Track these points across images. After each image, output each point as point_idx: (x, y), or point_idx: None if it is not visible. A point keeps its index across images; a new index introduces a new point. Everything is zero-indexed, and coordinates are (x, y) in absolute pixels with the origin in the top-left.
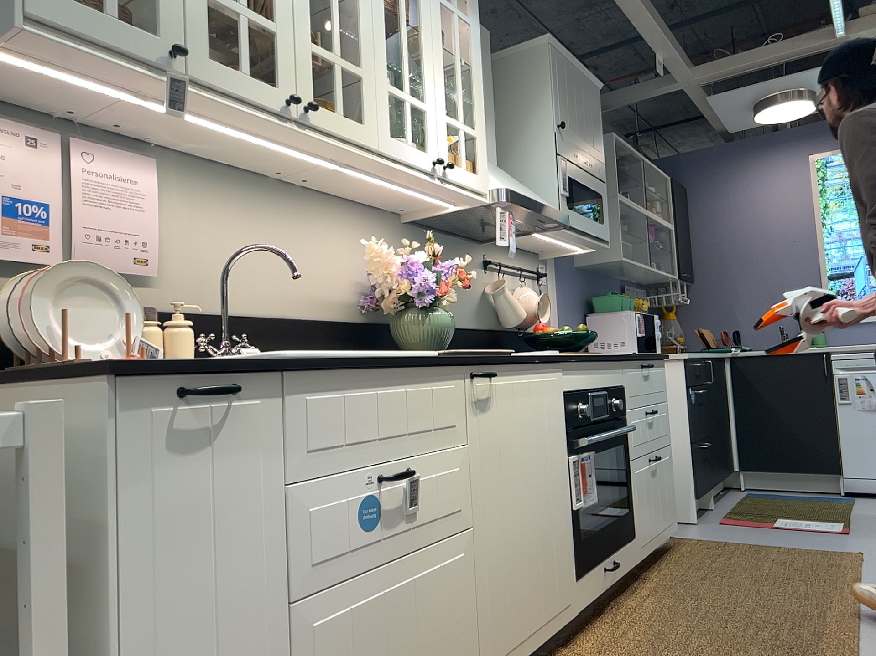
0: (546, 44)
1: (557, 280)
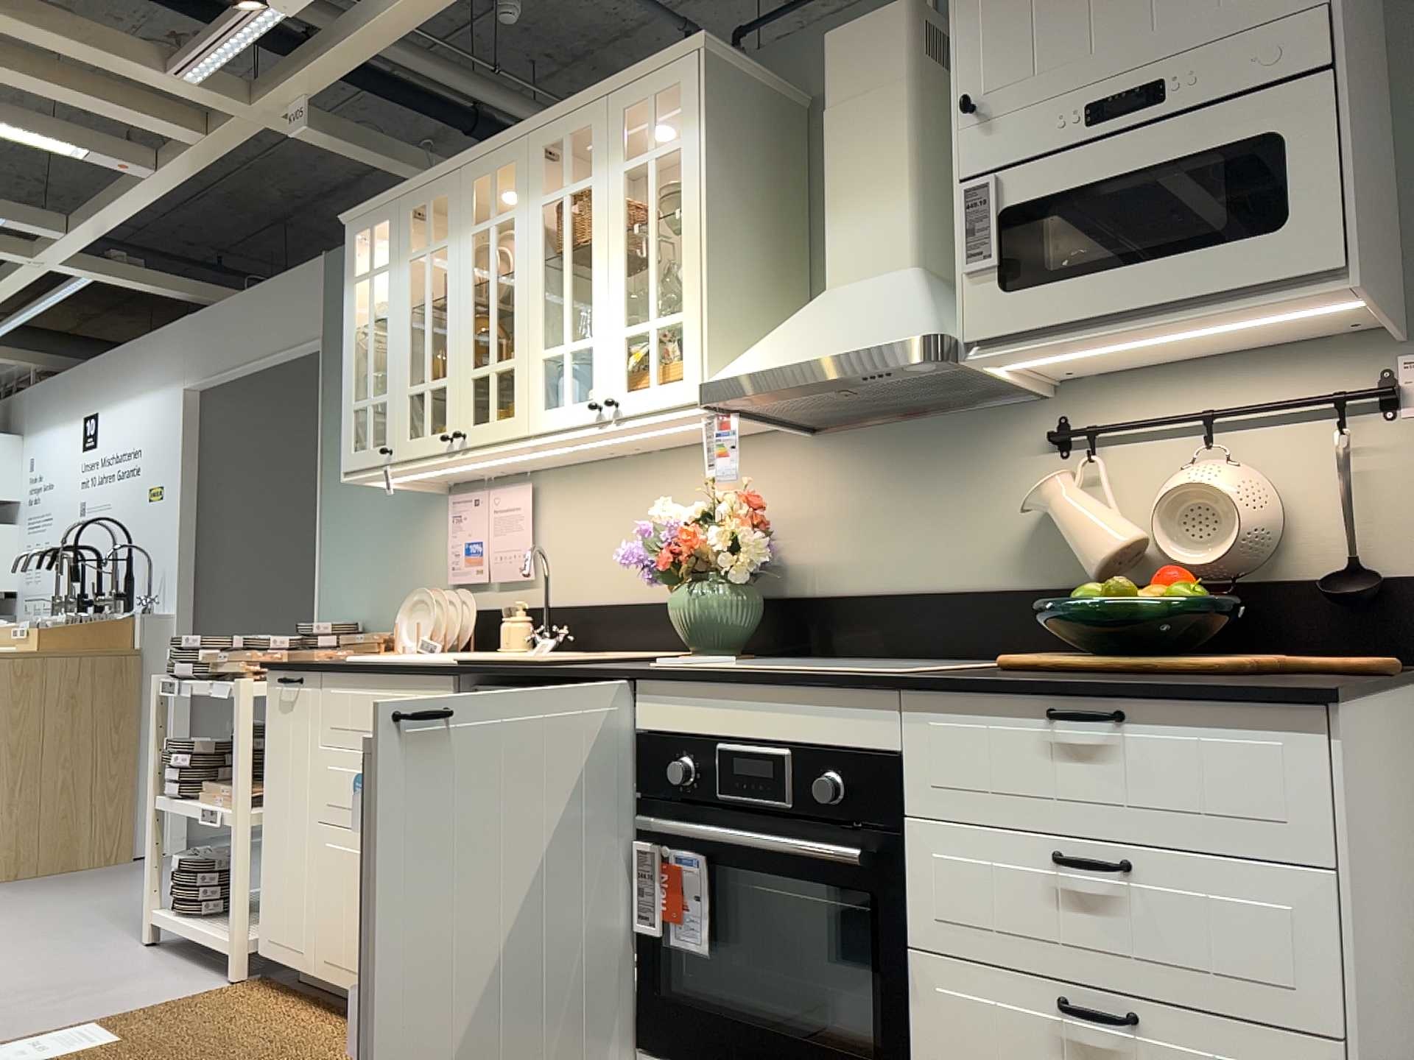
0: None
1: None
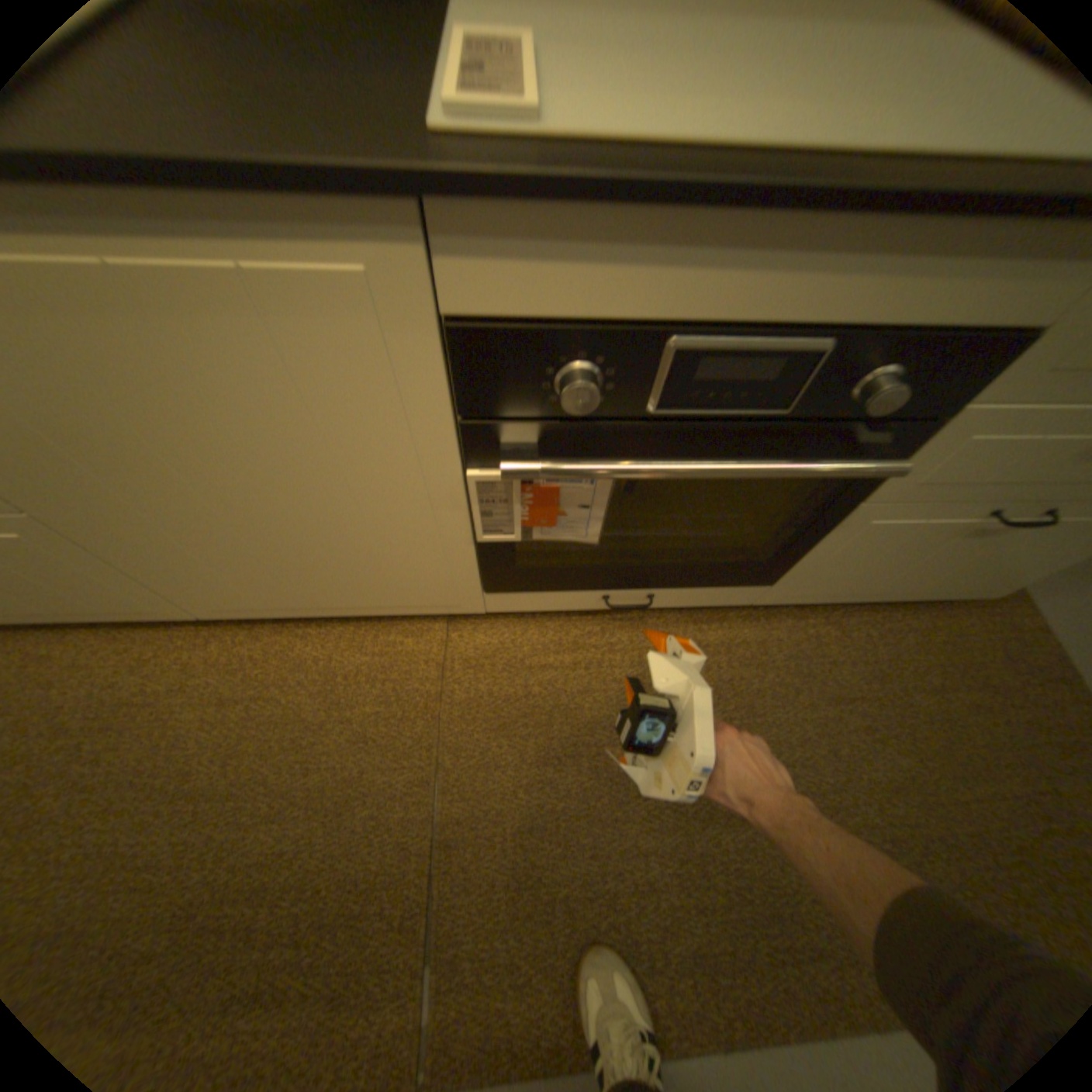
0: None
1: None
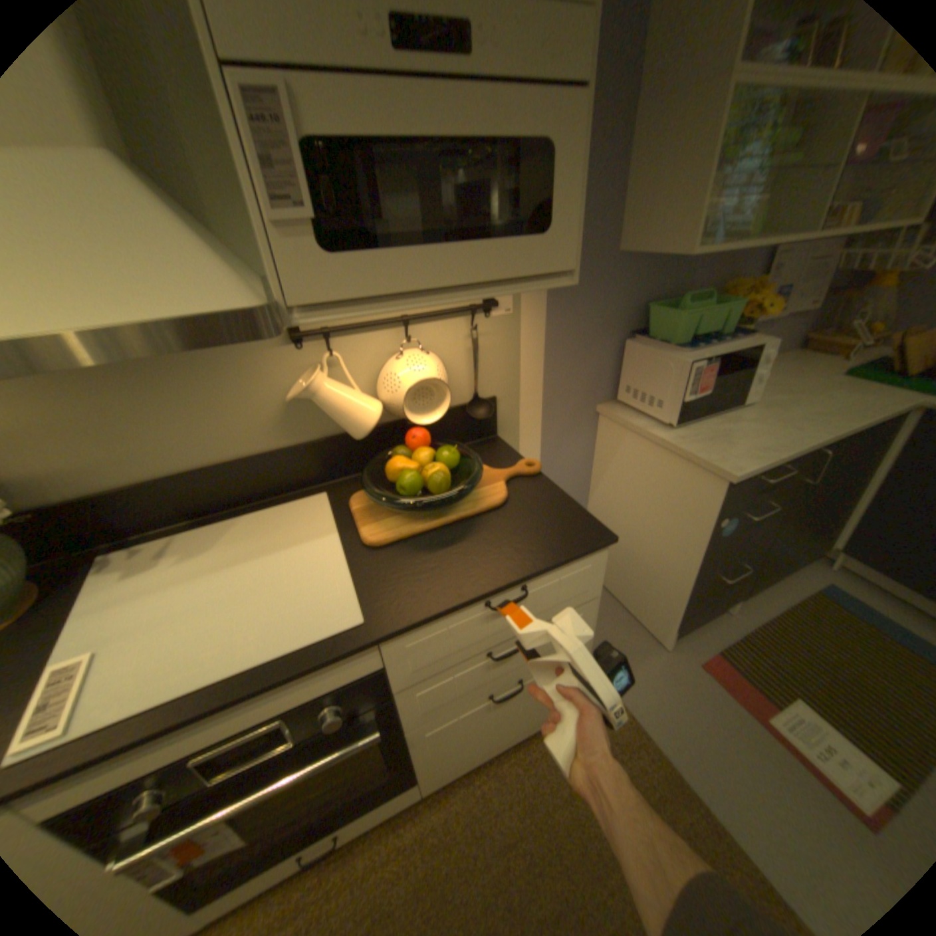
0: None
1: (546, 295)
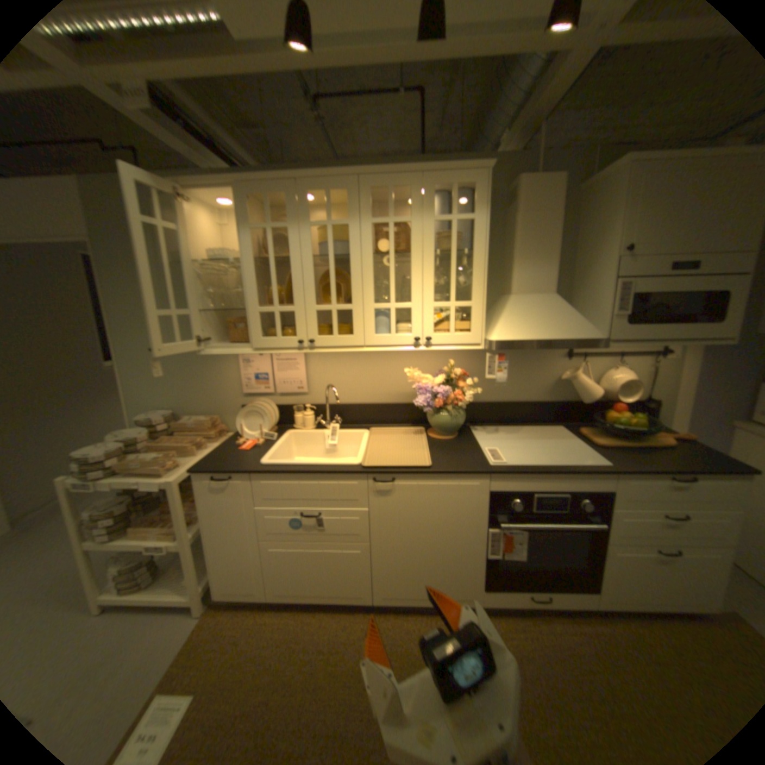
0: (628, 161)
1: (703, 351)
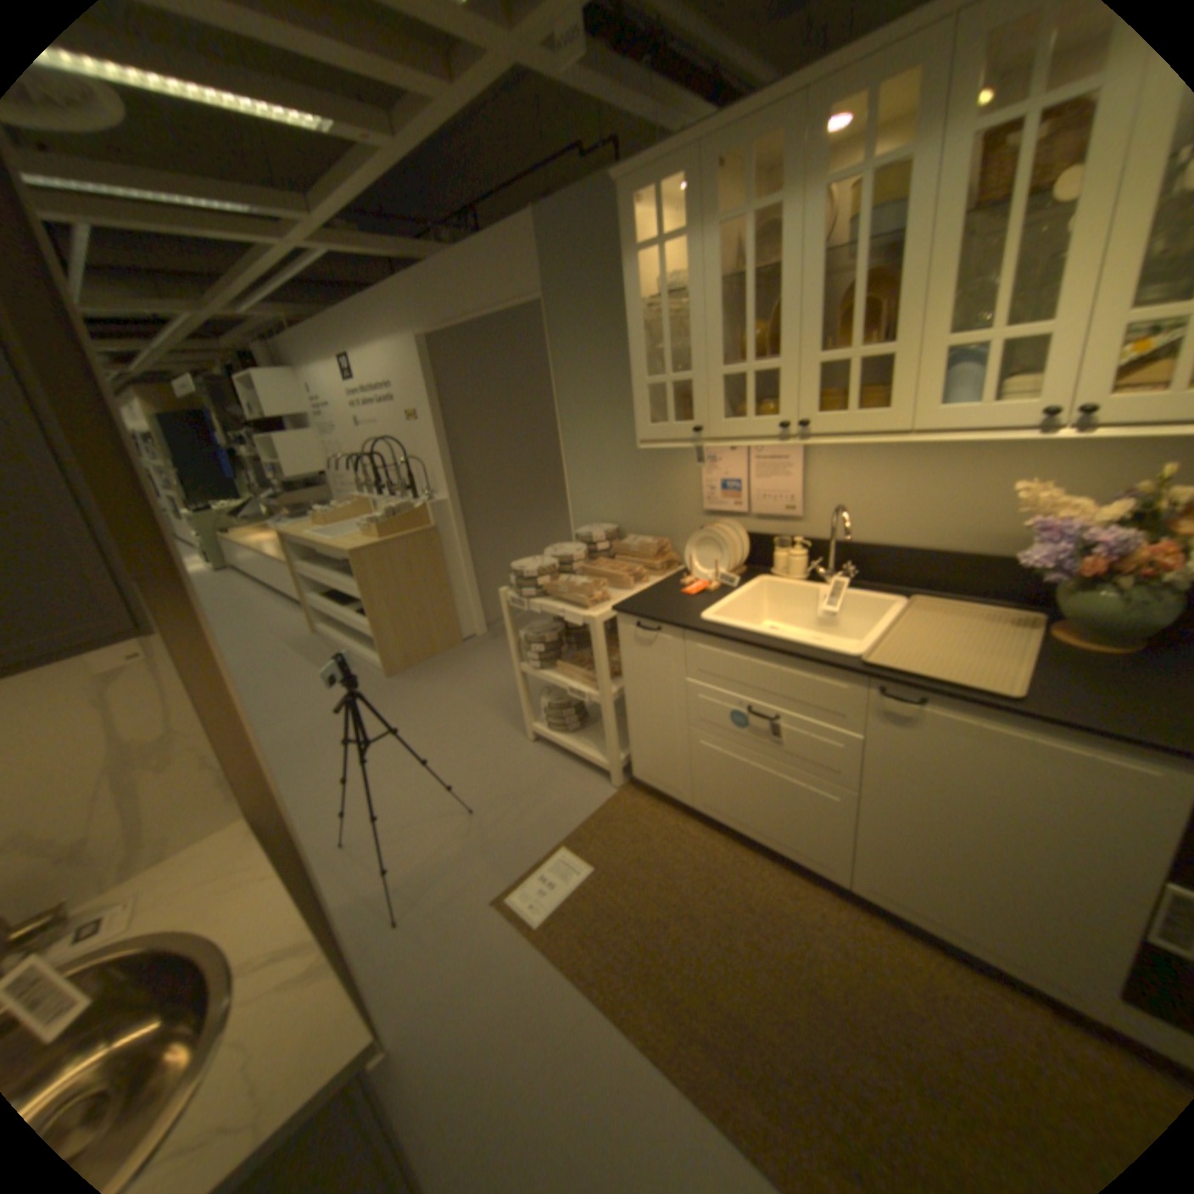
0: None
1: None
